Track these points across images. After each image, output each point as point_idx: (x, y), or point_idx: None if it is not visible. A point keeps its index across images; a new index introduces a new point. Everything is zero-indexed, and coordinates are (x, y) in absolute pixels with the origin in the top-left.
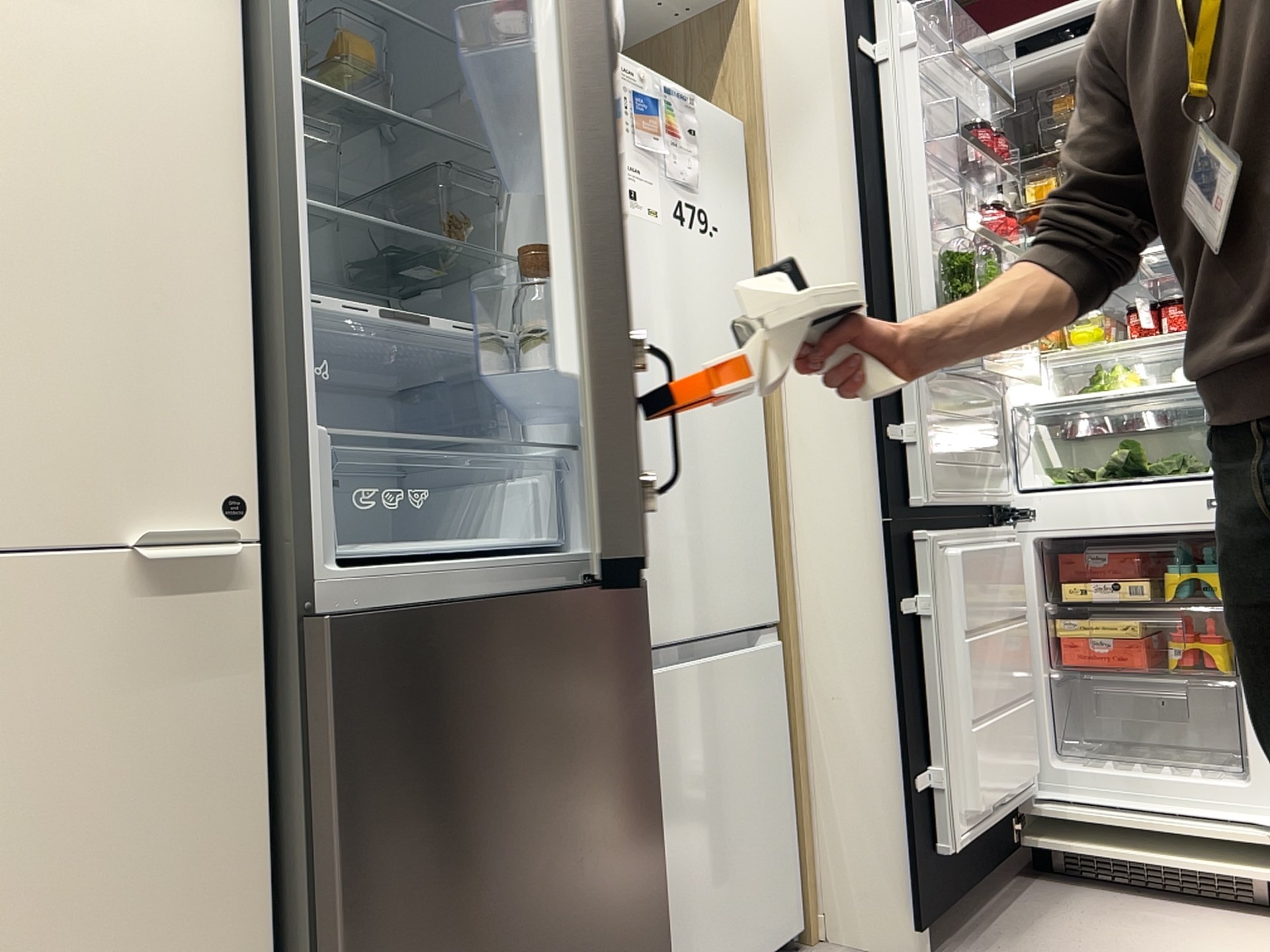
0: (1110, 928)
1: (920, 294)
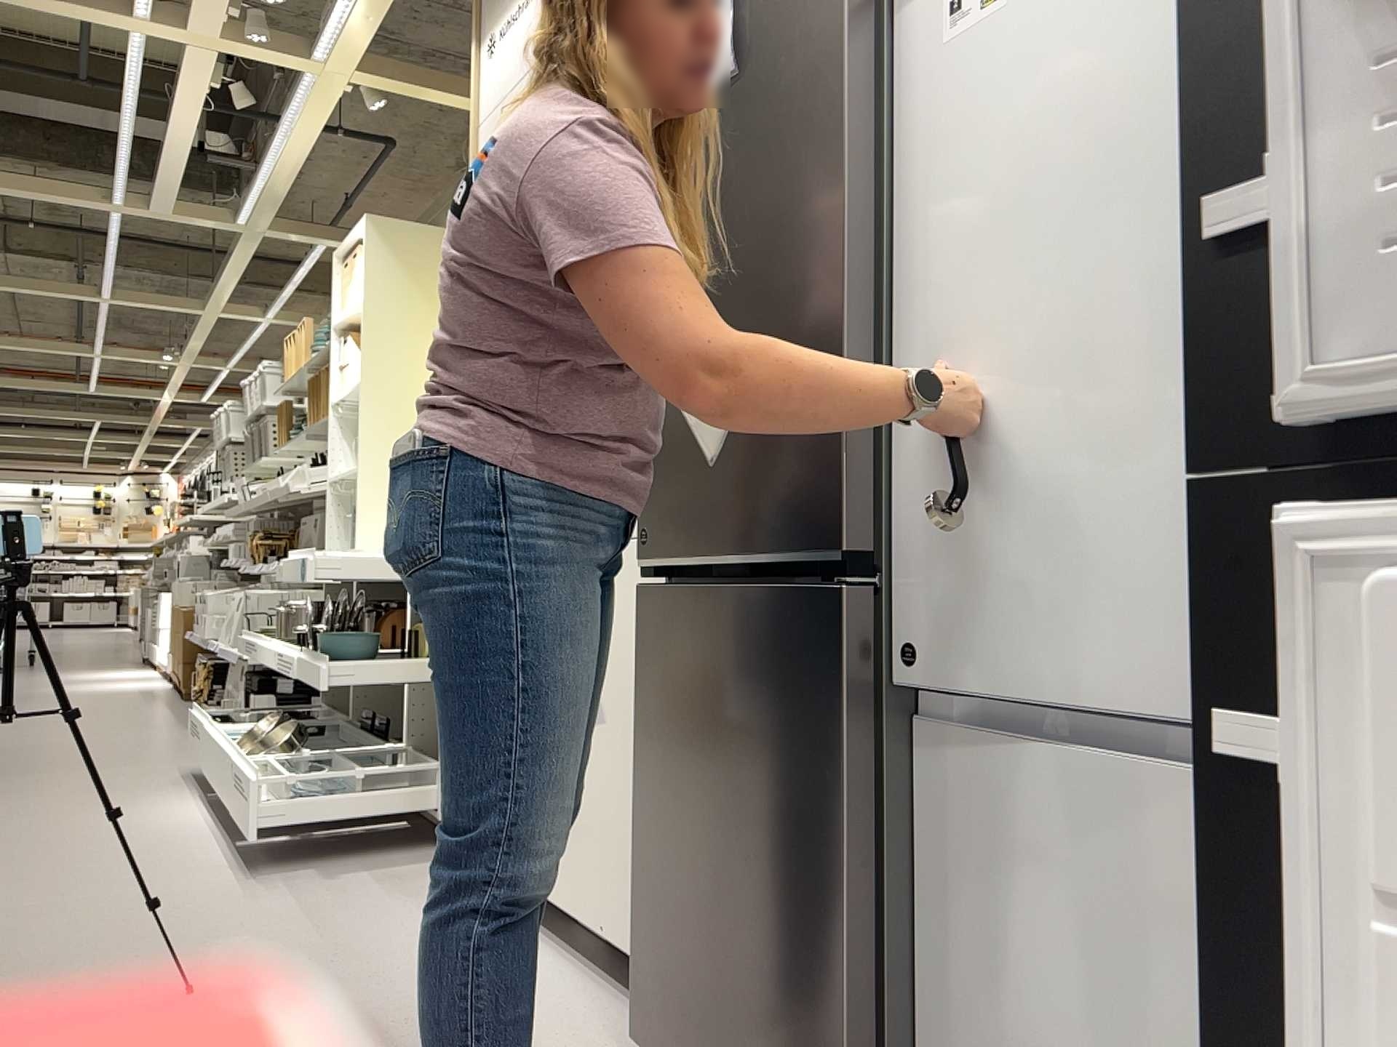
0: None
1: None
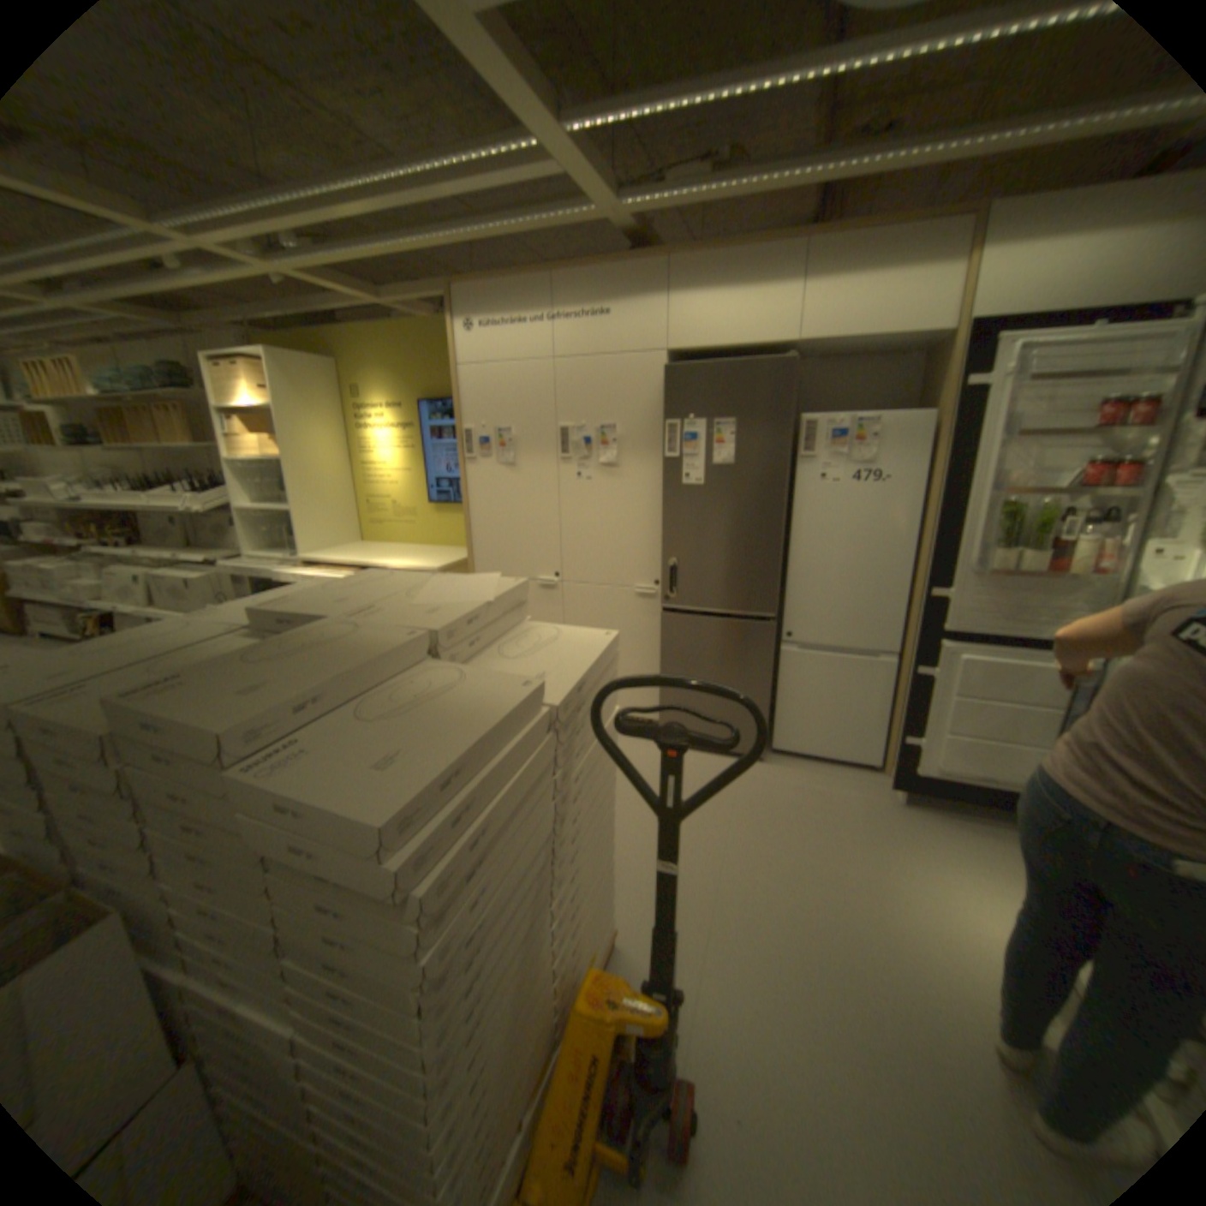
0: (1007, 863)
1: (979, 525)
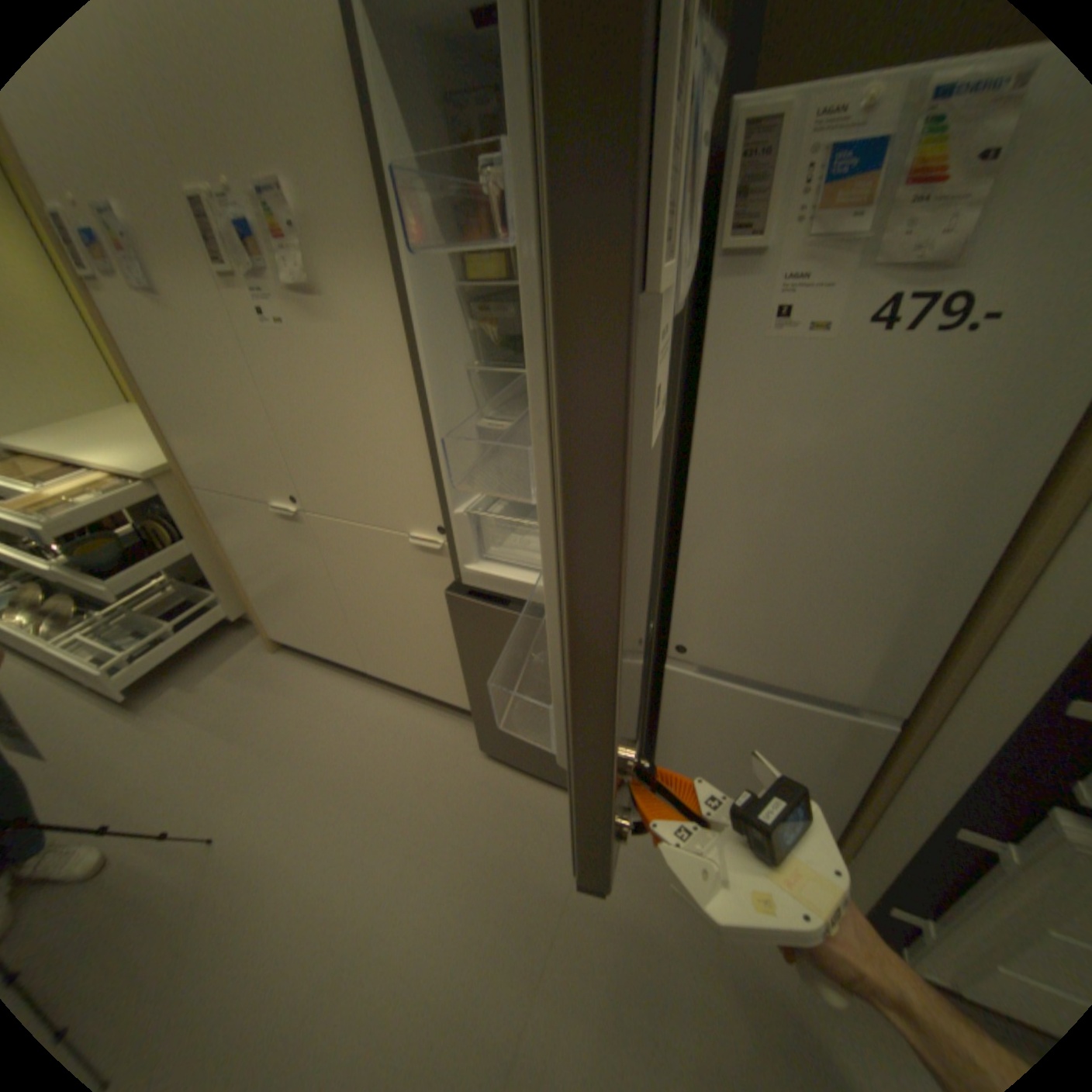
0: None
1: None
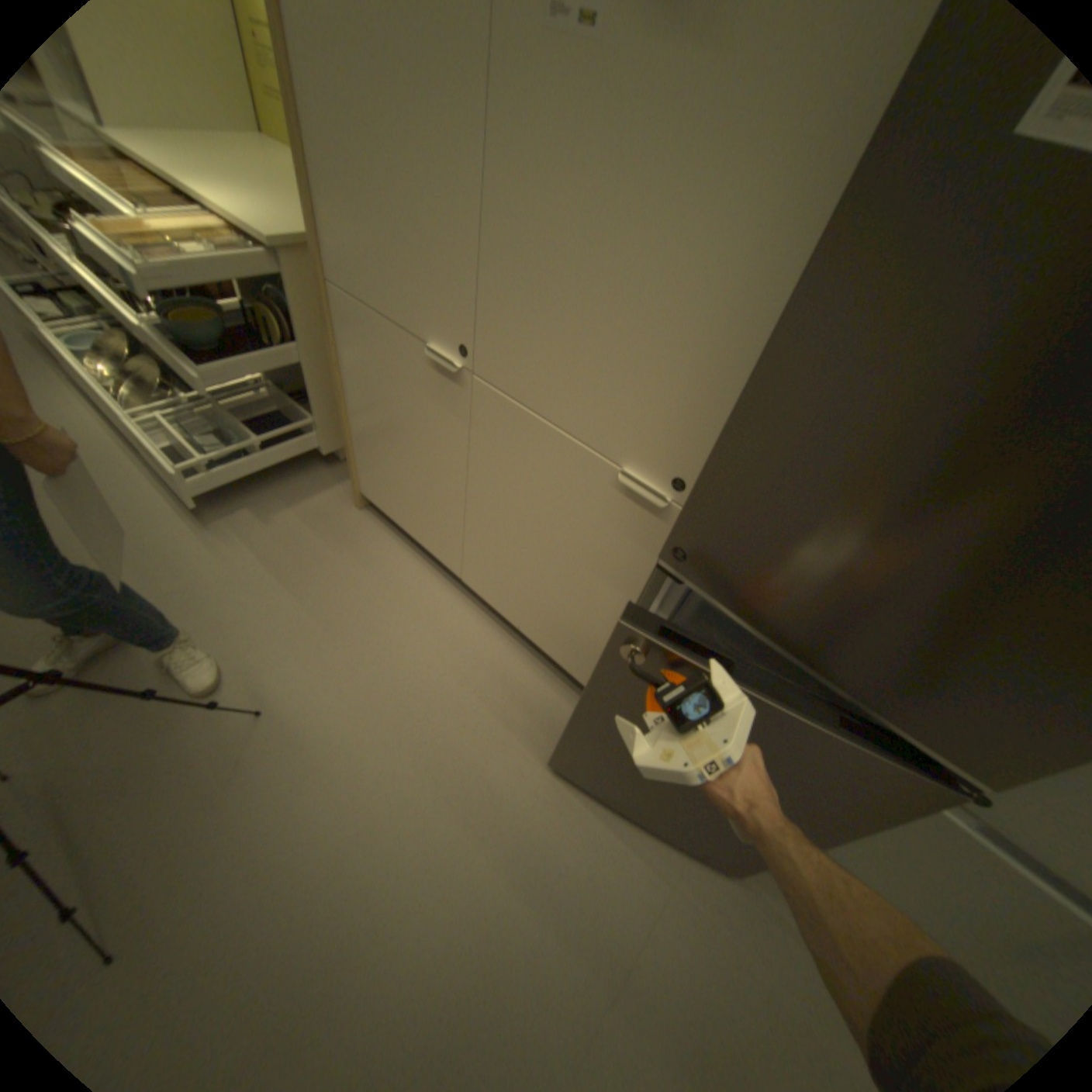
0: None
1: None
